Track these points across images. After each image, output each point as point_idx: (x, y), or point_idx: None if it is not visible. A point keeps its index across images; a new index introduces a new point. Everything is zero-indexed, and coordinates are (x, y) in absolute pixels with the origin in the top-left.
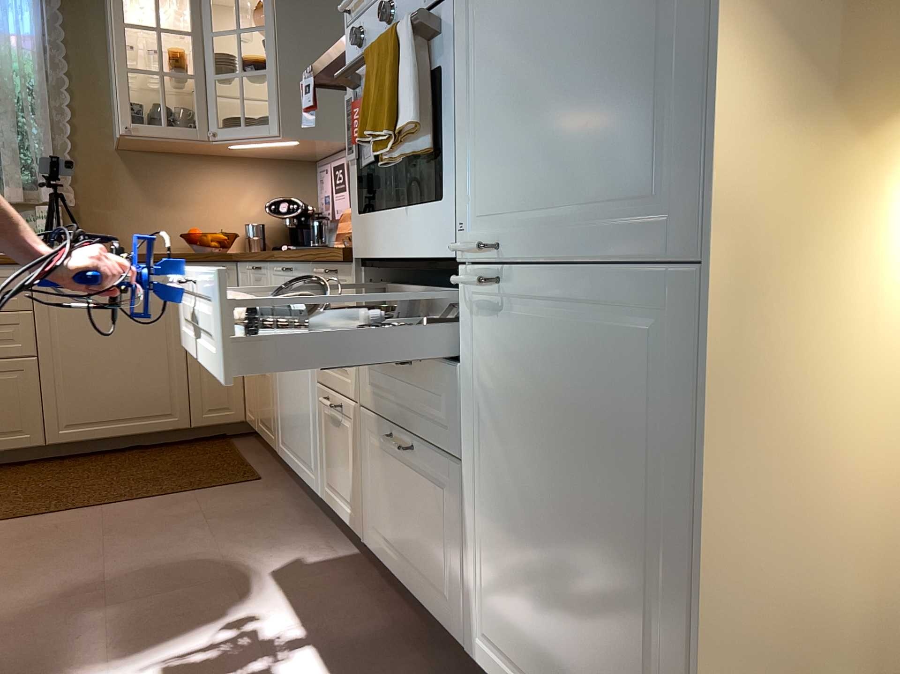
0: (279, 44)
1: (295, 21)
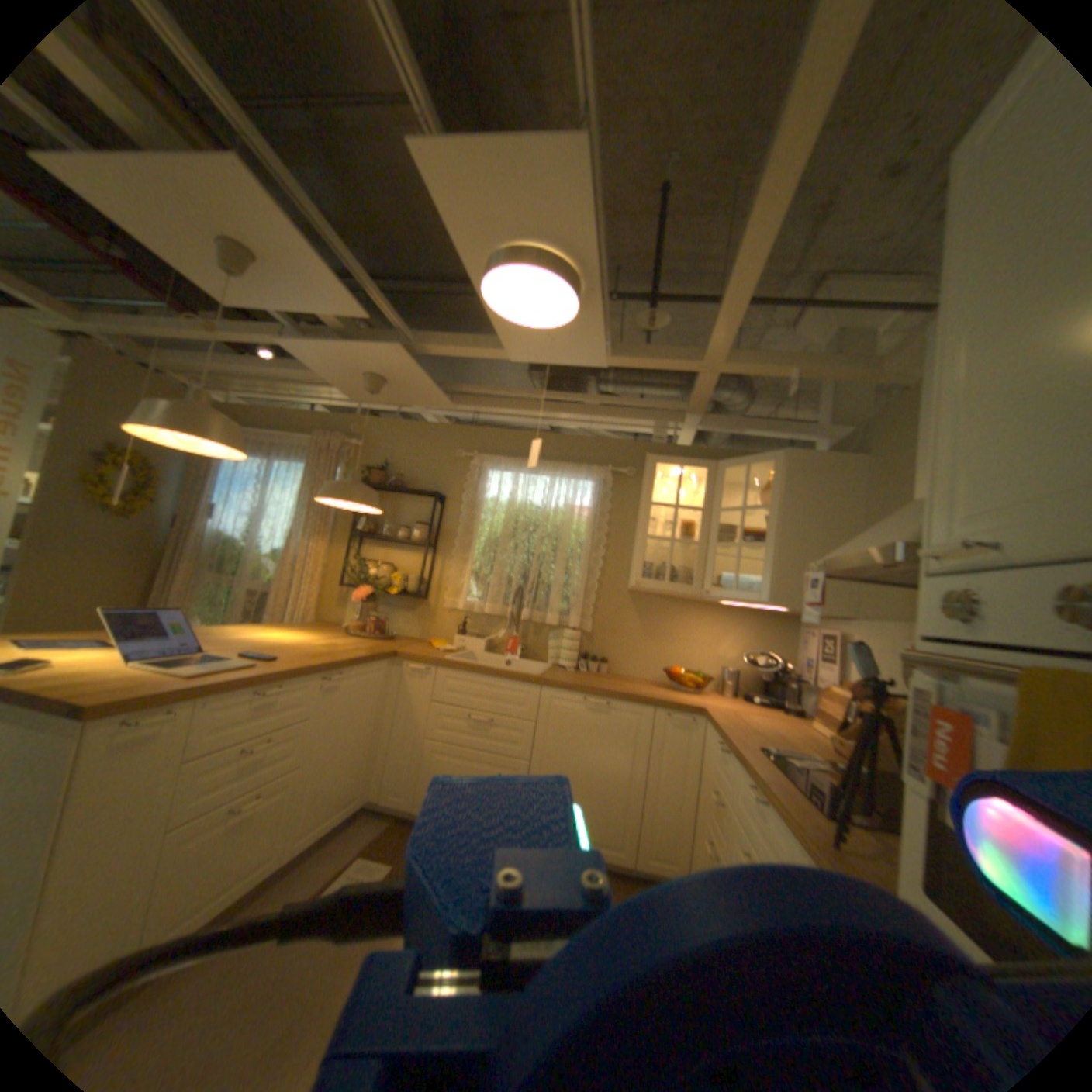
0: (781, 521)
1: (801, 502)
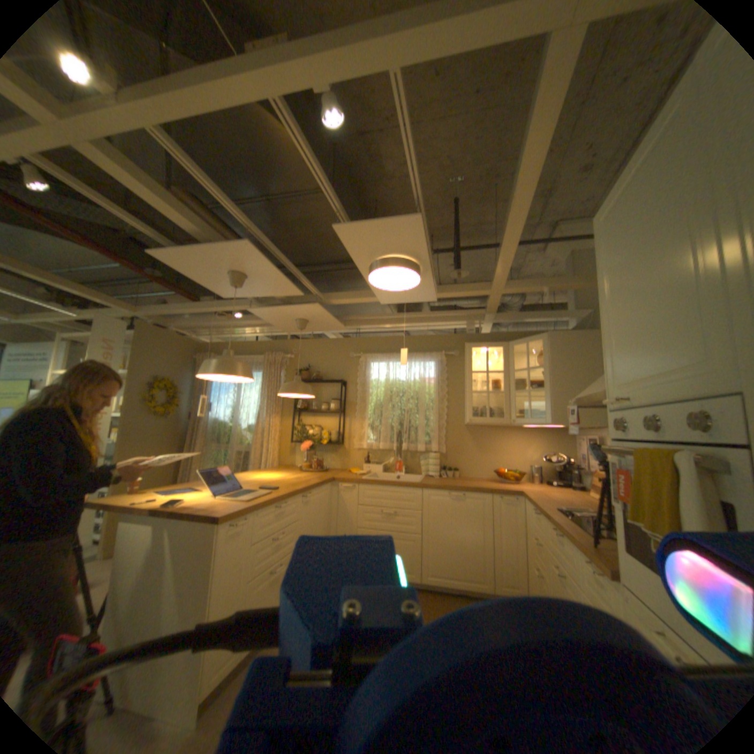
0: (551, 374)
1: (562, 362)
